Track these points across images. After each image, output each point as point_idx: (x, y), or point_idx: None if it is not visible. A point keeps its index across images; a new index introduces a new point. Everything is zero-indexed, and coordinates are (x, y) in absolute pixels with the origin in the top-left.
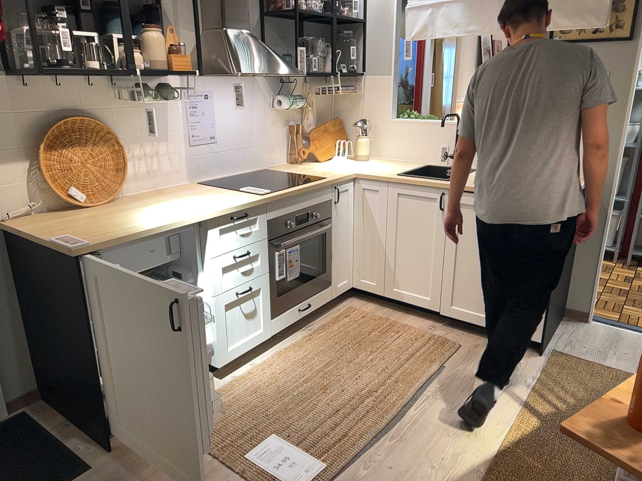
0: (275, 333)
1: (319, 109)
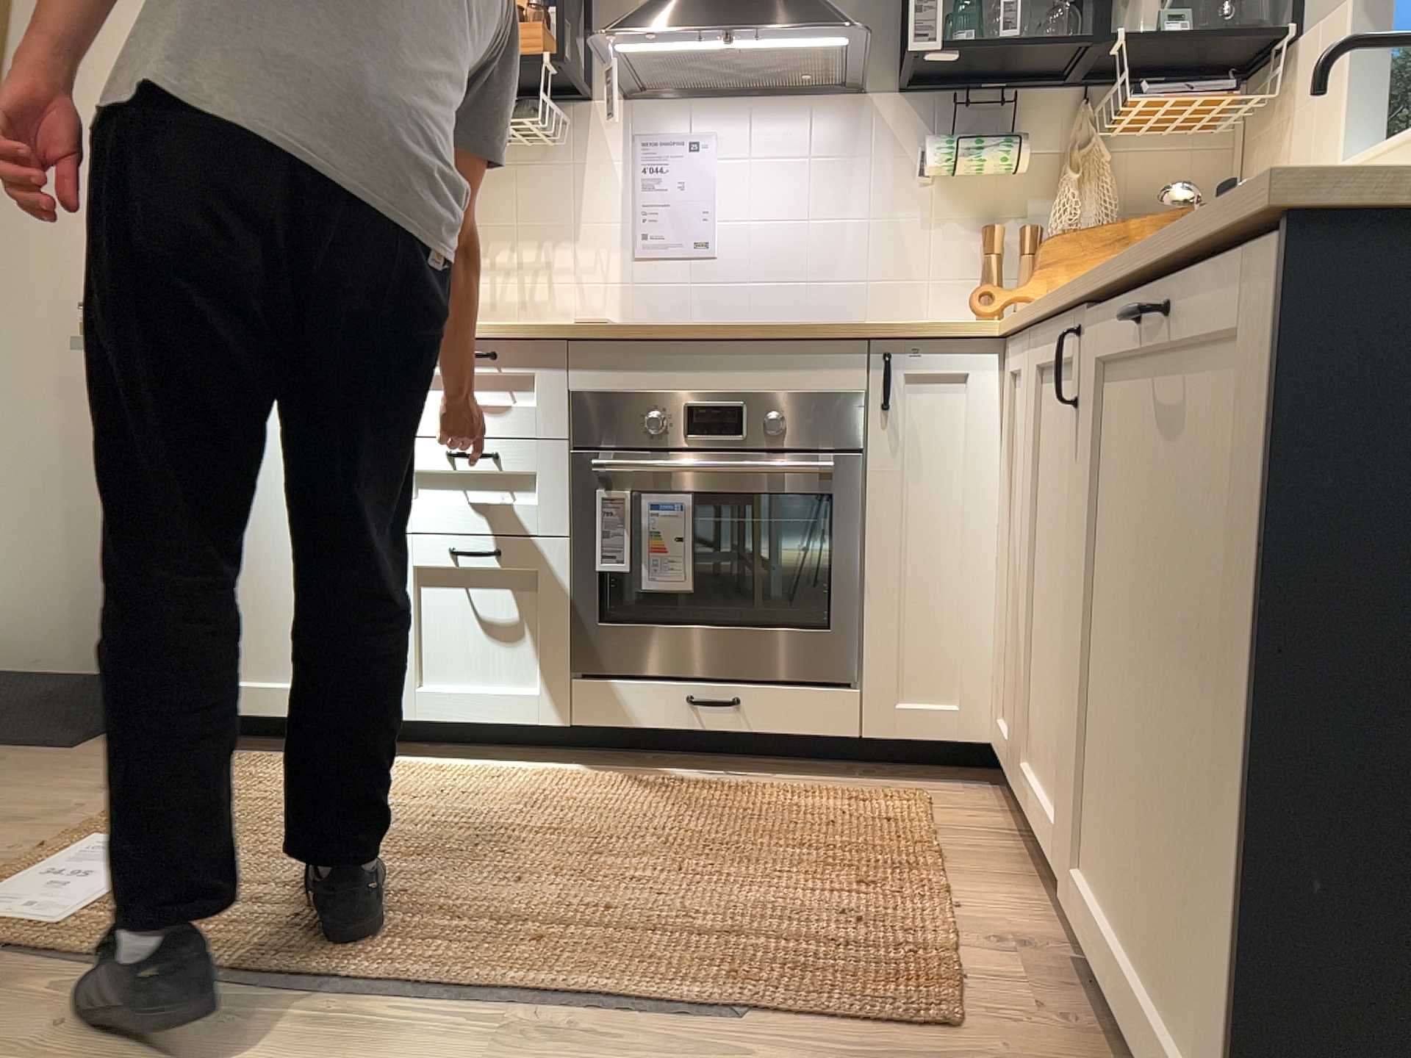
0: (584, 724)
1: (1150, 190)
